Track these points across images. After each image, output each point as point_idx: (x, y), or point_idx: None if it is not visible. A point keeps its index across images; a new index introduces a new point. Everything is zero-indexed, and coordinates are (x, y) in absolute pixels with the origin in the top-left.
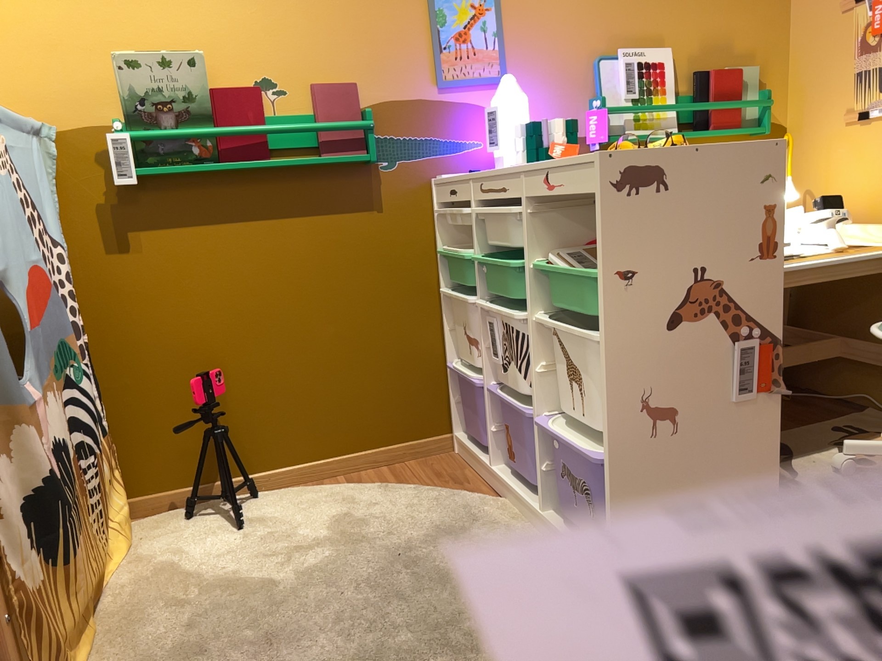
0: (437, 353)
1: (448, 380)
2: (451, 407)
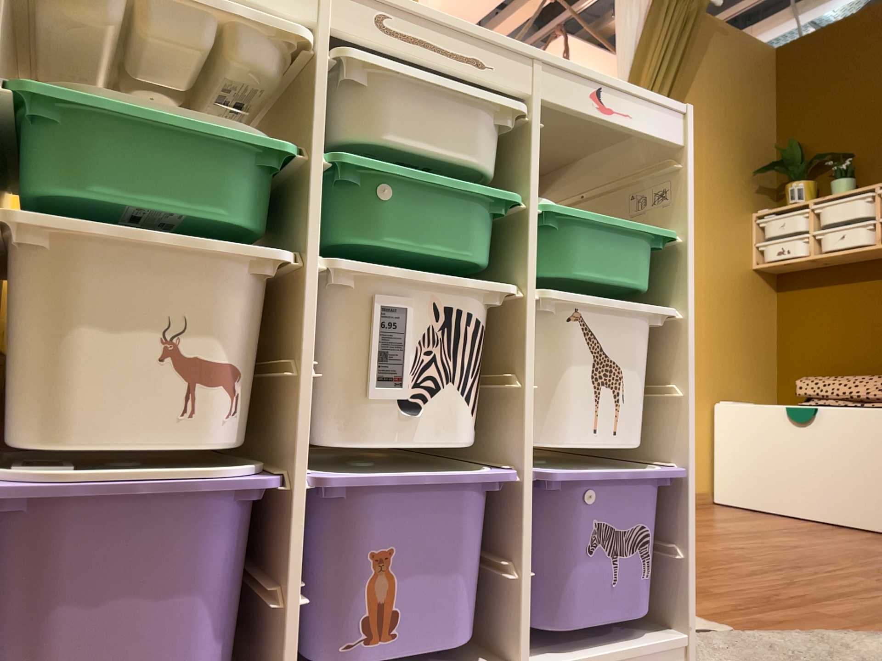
0: None
1: None
2: None
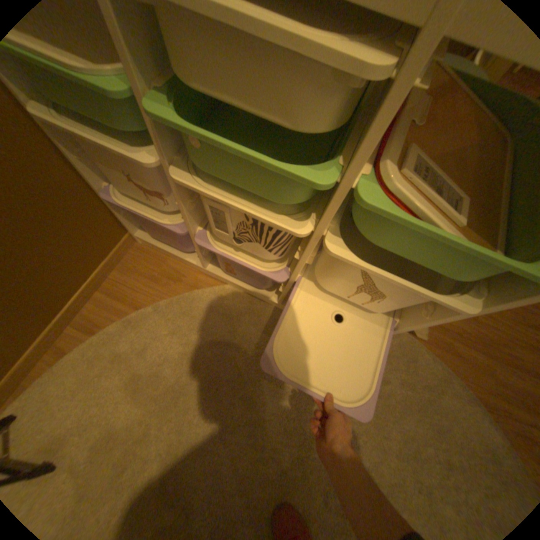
0: (76, 185)
1: (103, 201)
2: (117, 218)
